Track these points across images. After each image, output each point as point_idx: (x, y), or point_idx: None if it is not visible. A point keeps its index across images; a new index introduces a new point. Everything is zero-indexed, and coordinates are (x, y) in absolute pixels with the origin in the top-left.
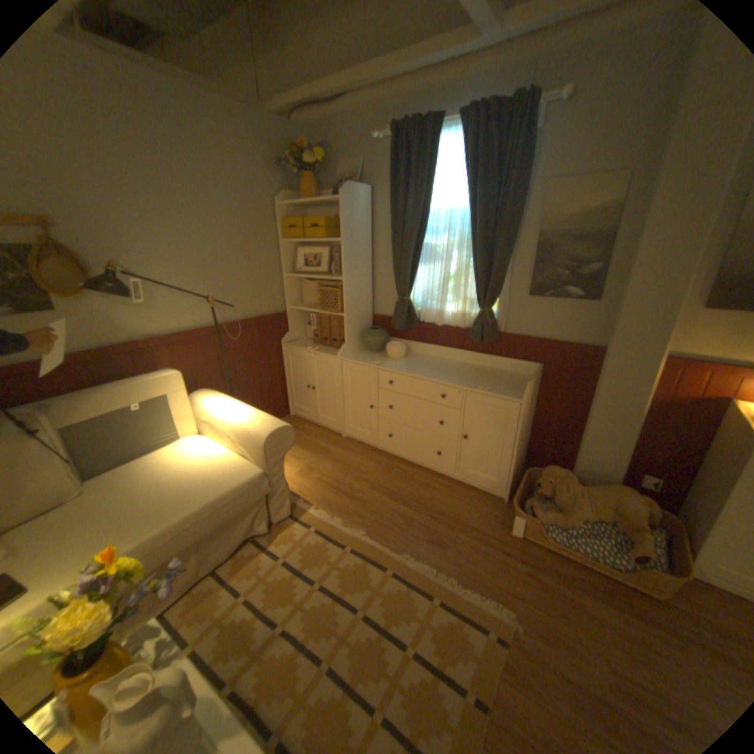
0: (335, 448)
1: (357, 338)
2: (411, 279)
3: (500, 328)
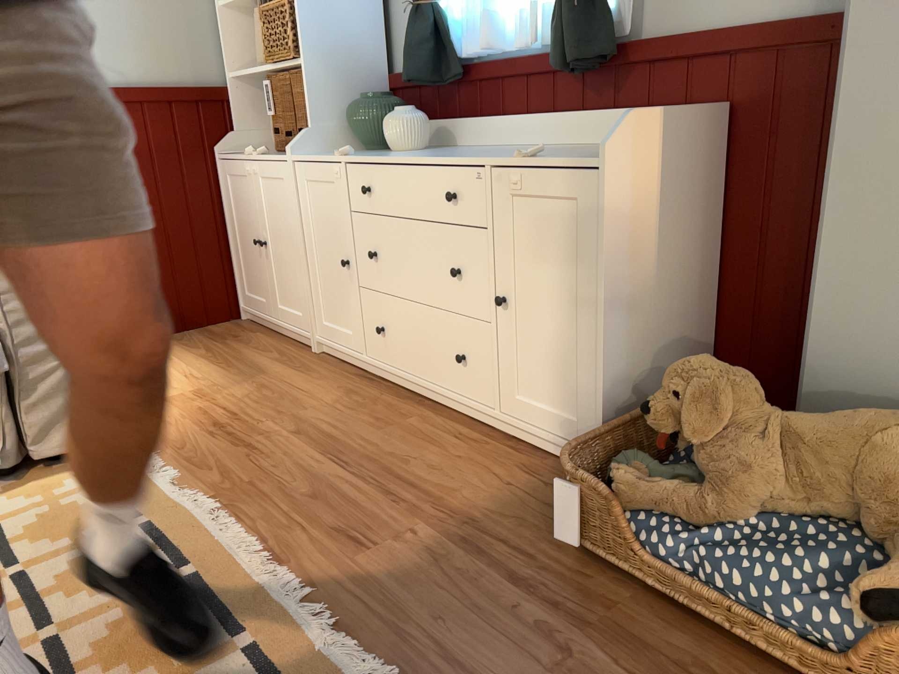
0: (281, 368)
1: (343, 124)
2: None
3: (622, 31)
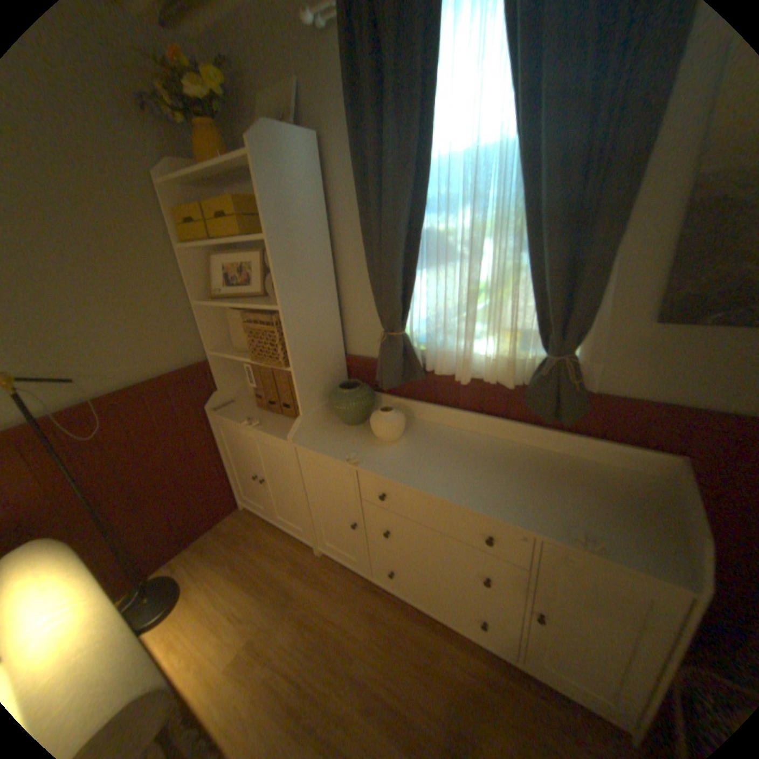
0: (302, 587)
1: (323, 401)
2: (406, 297)
3: (589, 386)
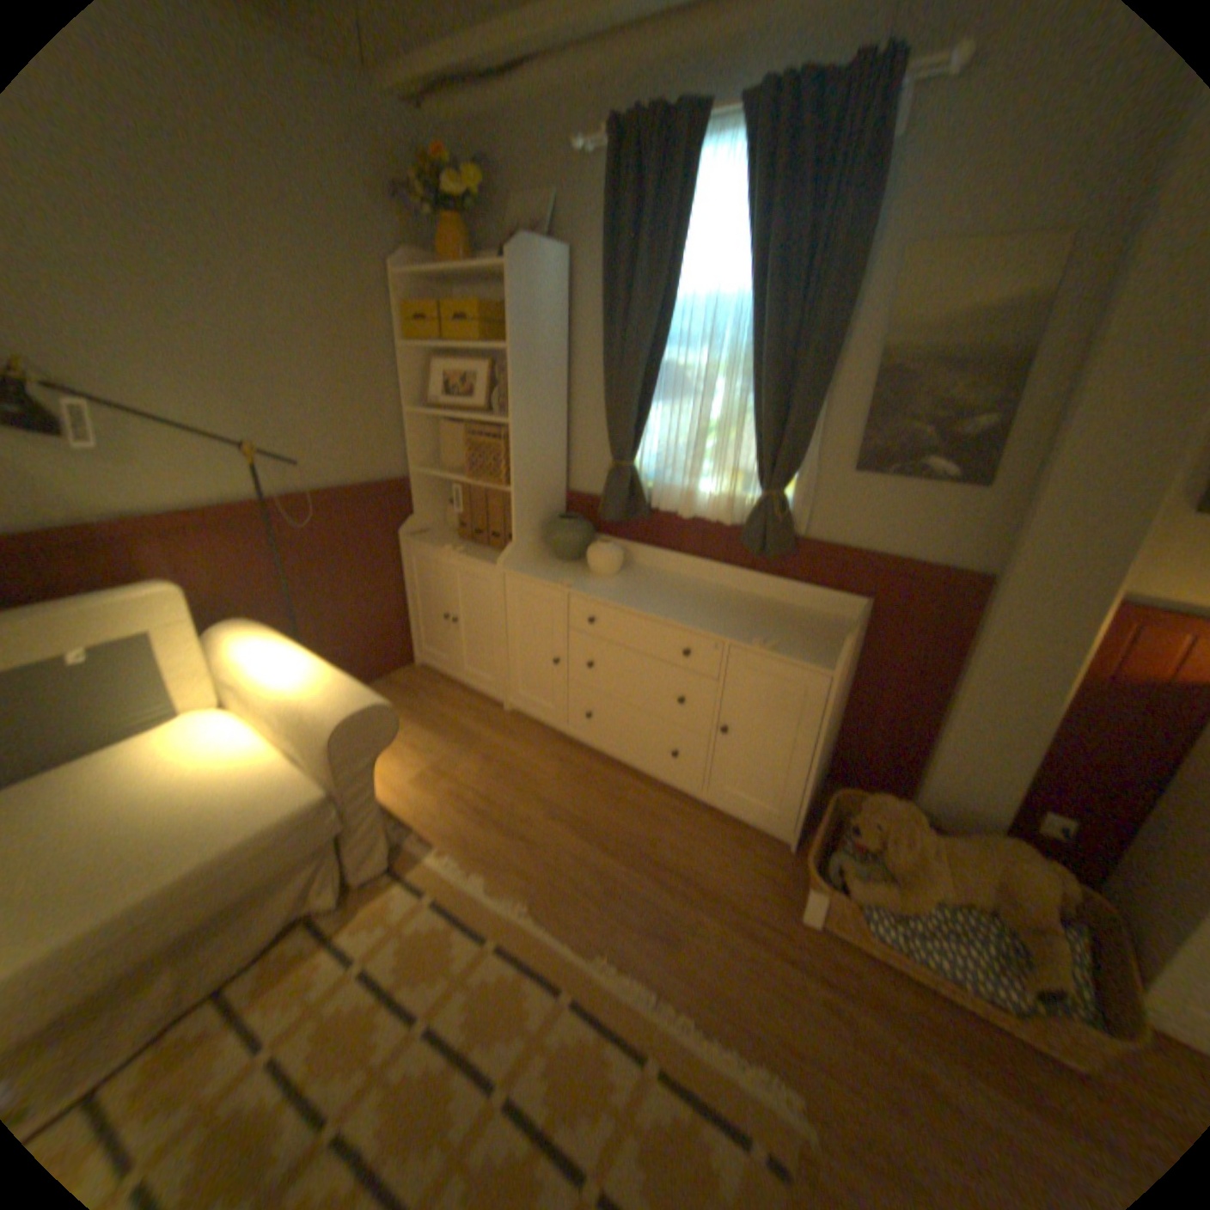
0: (489, 734)
1: (536, 535)
2: (638, 429)
3: (798, 530)
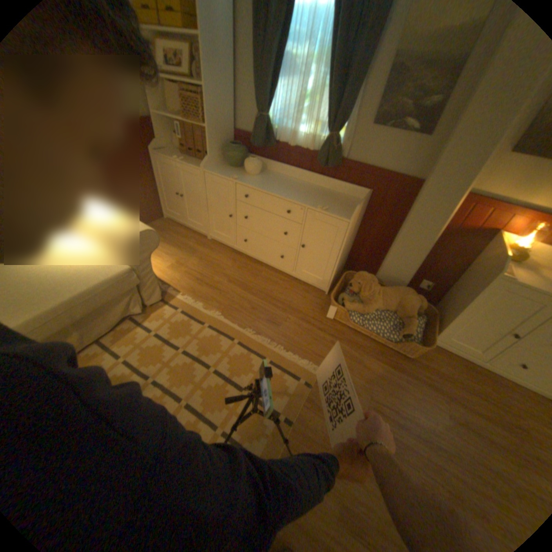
0: (201, 248)
1: (219, 152)
2: (271, 94)
3: (343, 155)
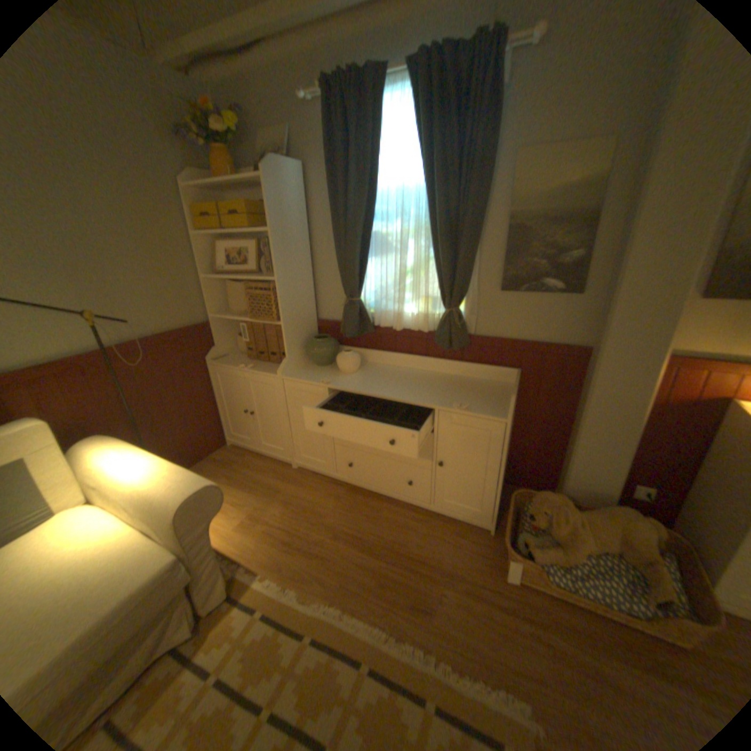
0: (285, 485)
1: (301, 350)
2: (361, 275)
3: (469, 330)
